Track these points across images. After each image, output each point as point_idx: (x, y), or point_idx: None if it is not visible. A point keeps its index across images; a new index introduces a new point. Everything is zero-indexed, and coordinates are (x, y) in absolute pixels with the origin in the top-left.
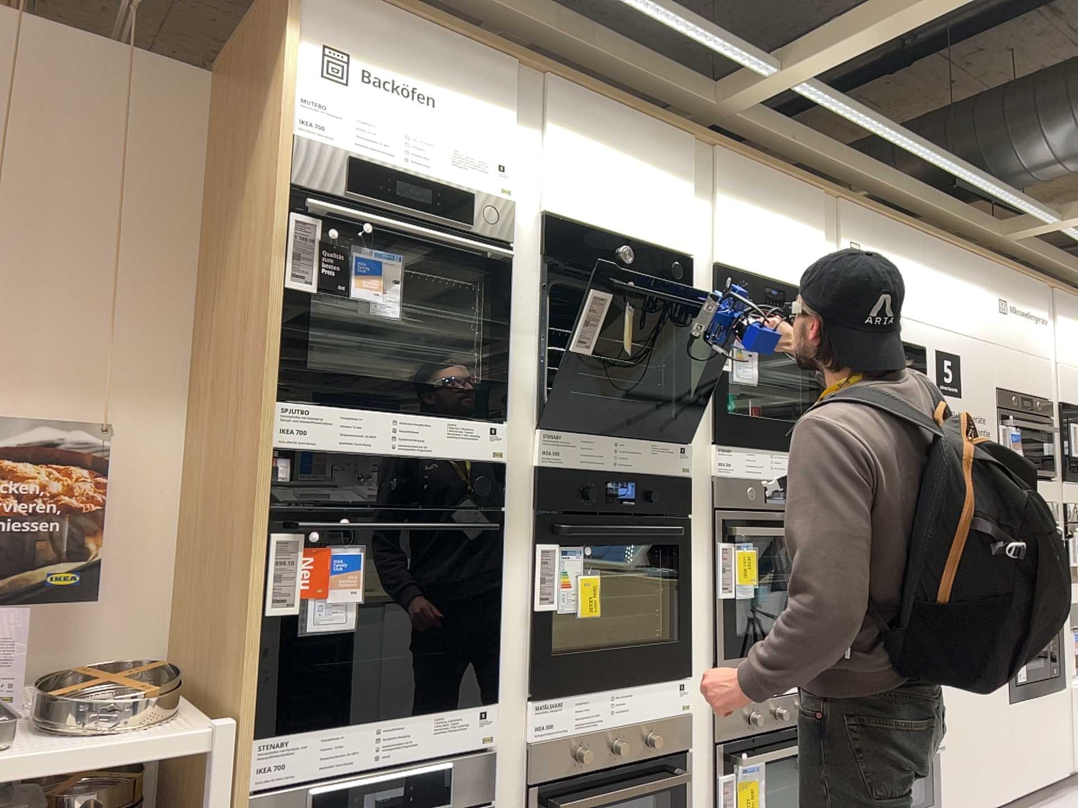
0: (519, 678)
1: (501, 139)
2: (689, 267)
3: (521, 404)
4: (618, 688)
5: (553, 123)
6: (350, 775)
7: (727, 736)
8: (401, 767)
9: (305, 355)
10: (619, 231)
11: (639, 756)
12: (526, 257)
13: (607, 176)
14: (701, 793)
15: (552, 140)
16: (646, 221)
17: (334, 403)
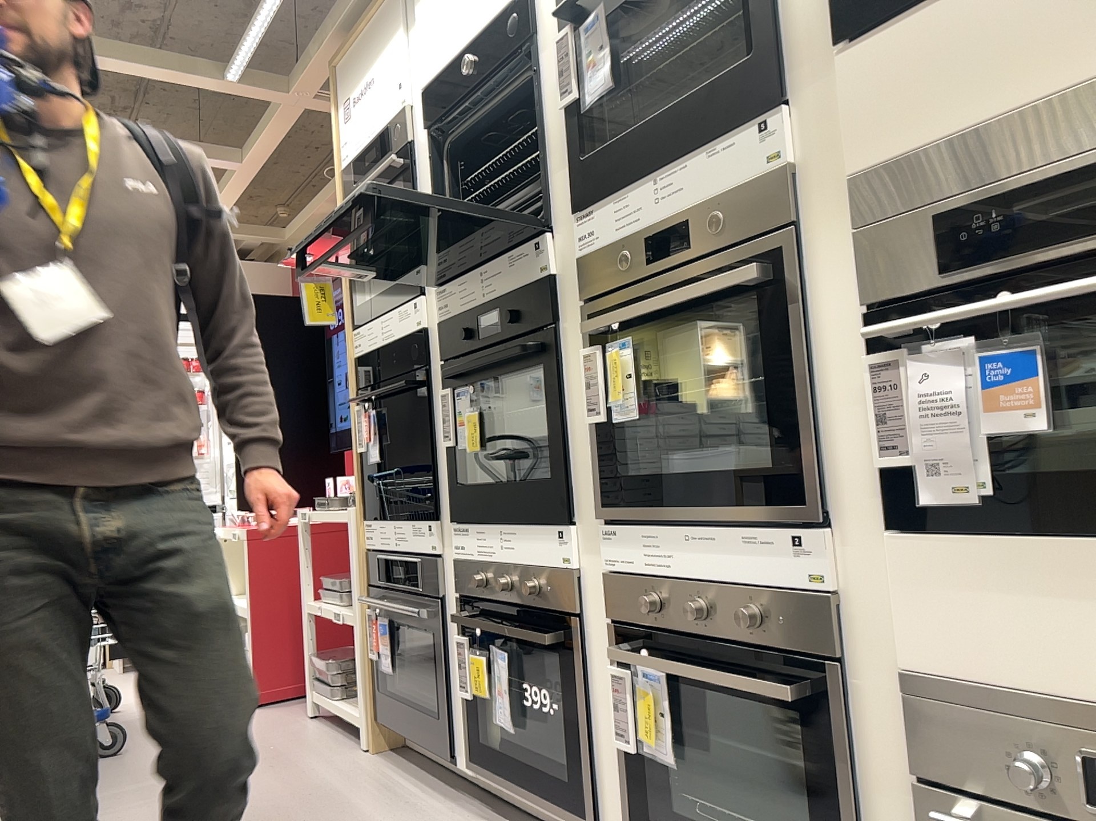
0: (450, 504)
1: (396, 64)
2: (526, 6)
3: (430, 272)
4: (506, 525)
5: (415, 7)
6: (388, 553)
7: (621, 618)
8: (410, 557)
9: (355, 299)
10: (463, 46)
11: (528, 604)
12: (421, 143)
13: (448, 3)
14: (606, 683)
15: (416, 22)
16: (479, 8)
17: (364, 322)
